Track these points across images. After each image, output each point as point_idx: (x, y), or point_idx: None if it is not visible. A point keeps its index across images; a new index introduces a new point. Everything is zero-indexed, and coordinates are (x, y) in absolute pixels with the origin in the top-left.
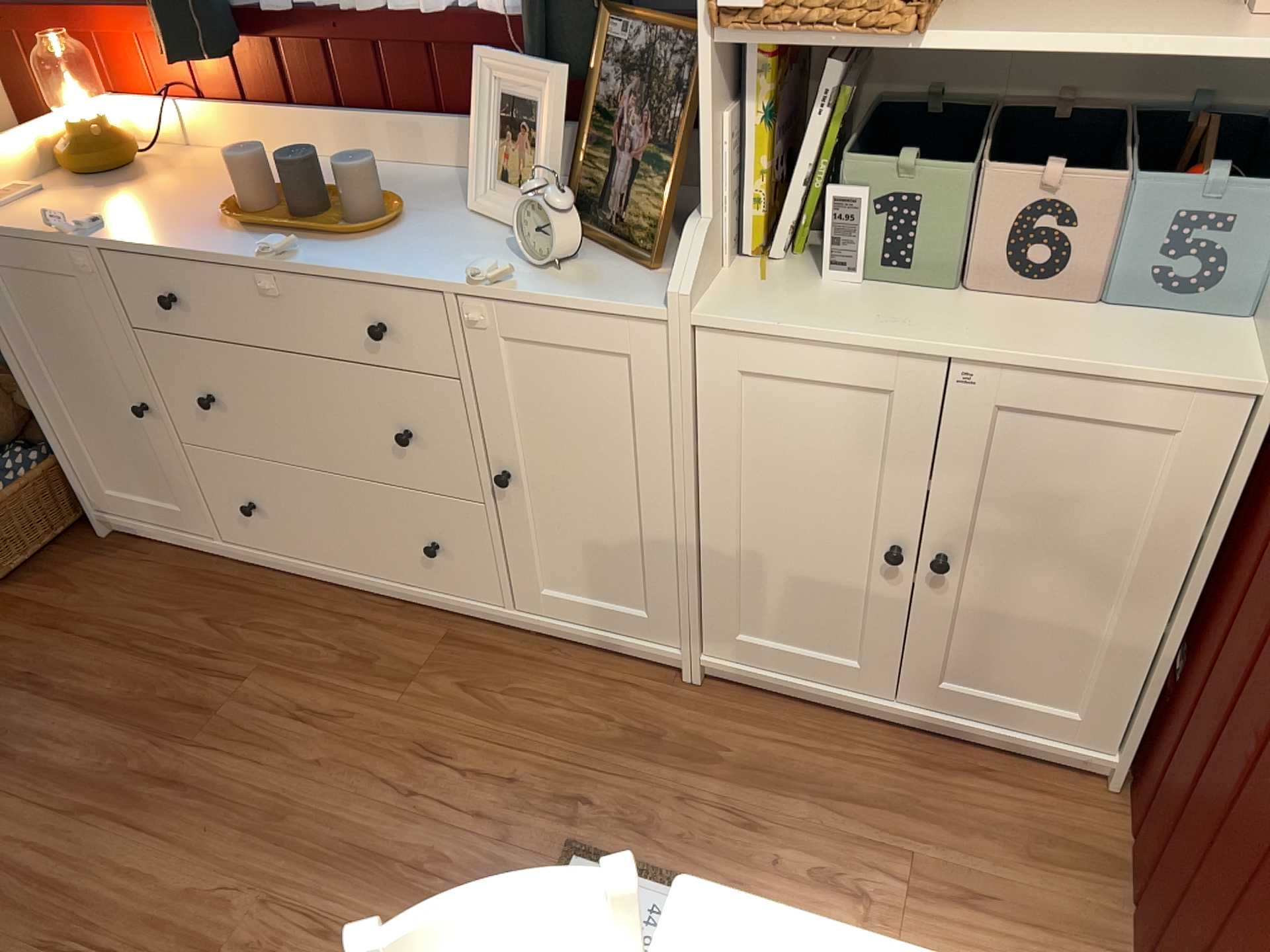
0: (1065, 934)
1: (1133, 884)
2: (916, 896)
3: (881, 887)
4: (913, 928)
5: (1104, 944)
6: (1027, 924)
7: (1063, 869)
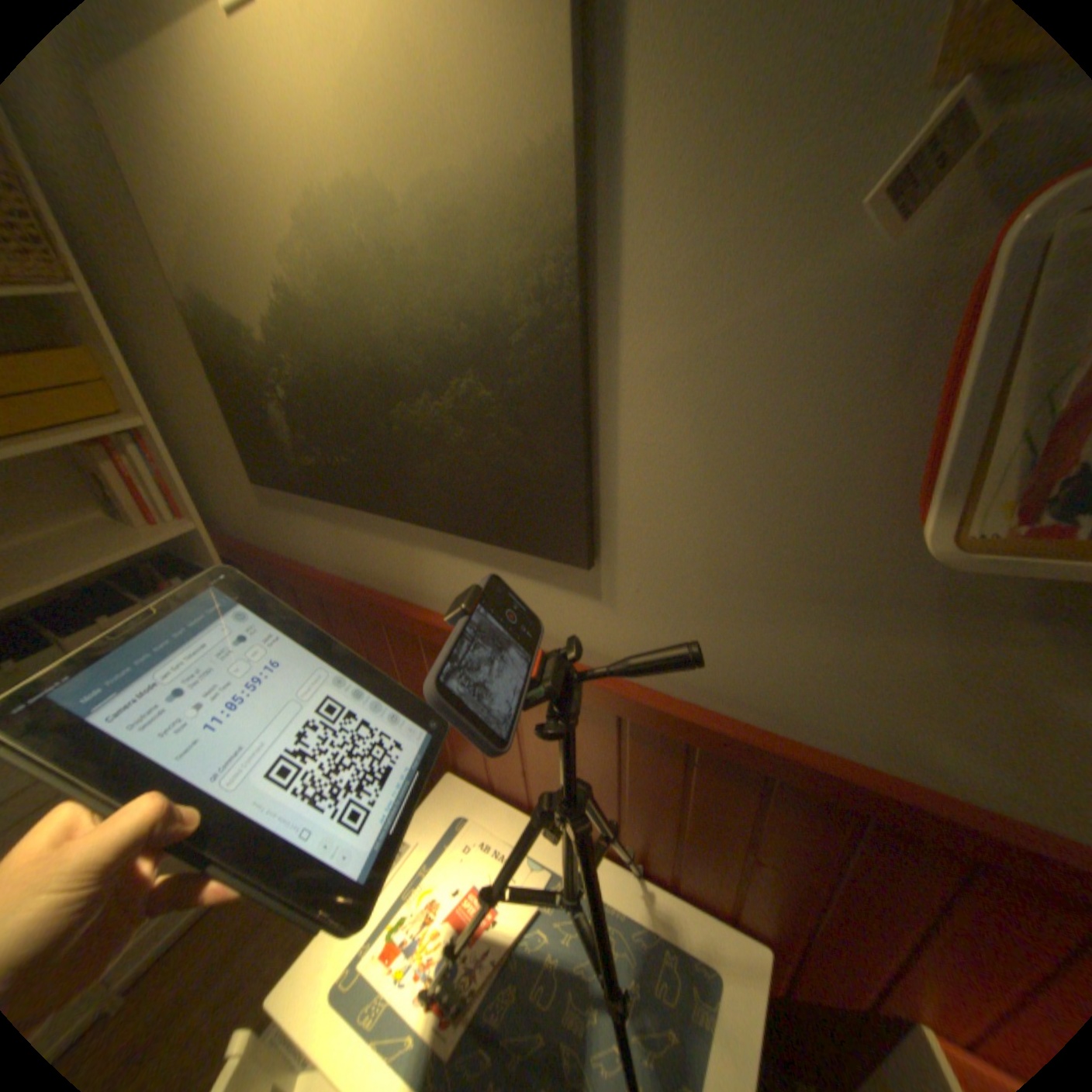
0: None
1: None
2: None
3: None
4: None
5: None
6: None
7: None
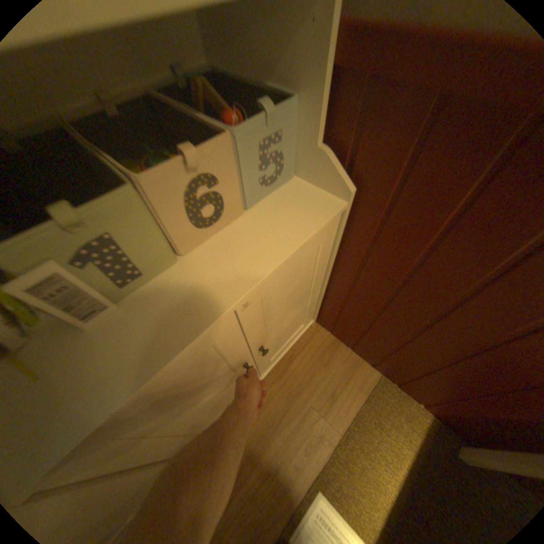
0: (352, 376)
1: (343, 345)
2: (326, 418)
3: (319, 430)
4: (337, 428)
5: (358, 367)
6: (346, 386)
7: (332, 361)
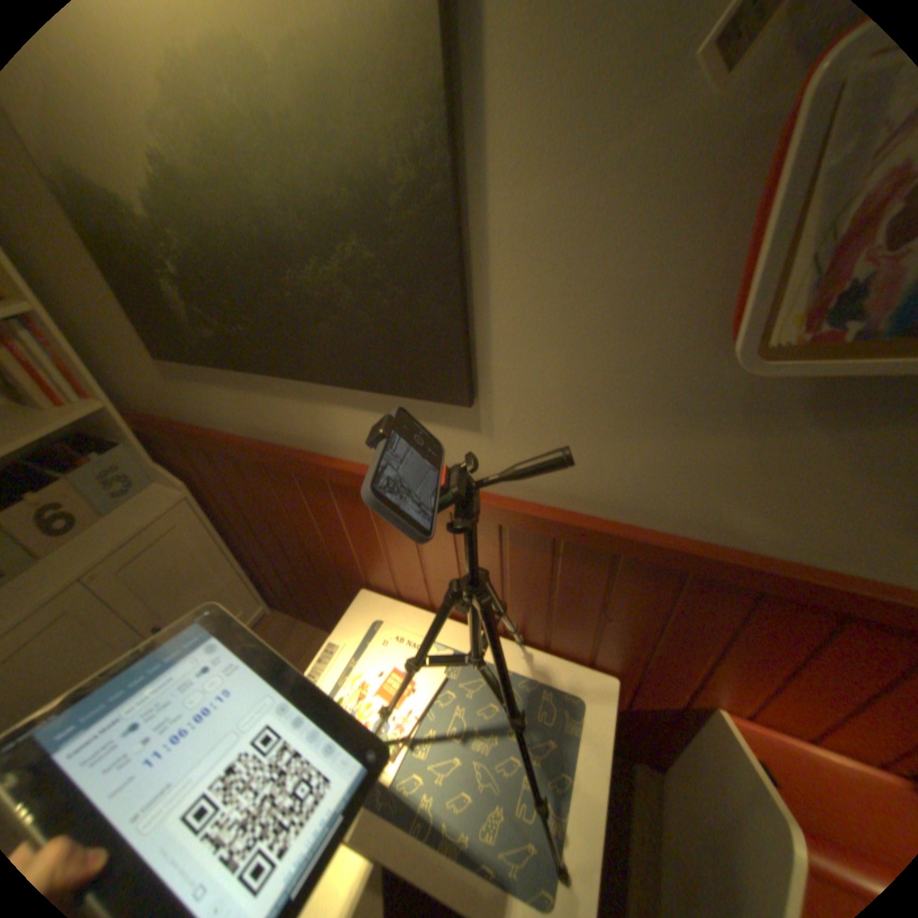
0: (307, 651)
1: (301, 623)
2: None
3: None
4: None
5: (314, 640)
6: (299, 663)
7: (287, 643)
